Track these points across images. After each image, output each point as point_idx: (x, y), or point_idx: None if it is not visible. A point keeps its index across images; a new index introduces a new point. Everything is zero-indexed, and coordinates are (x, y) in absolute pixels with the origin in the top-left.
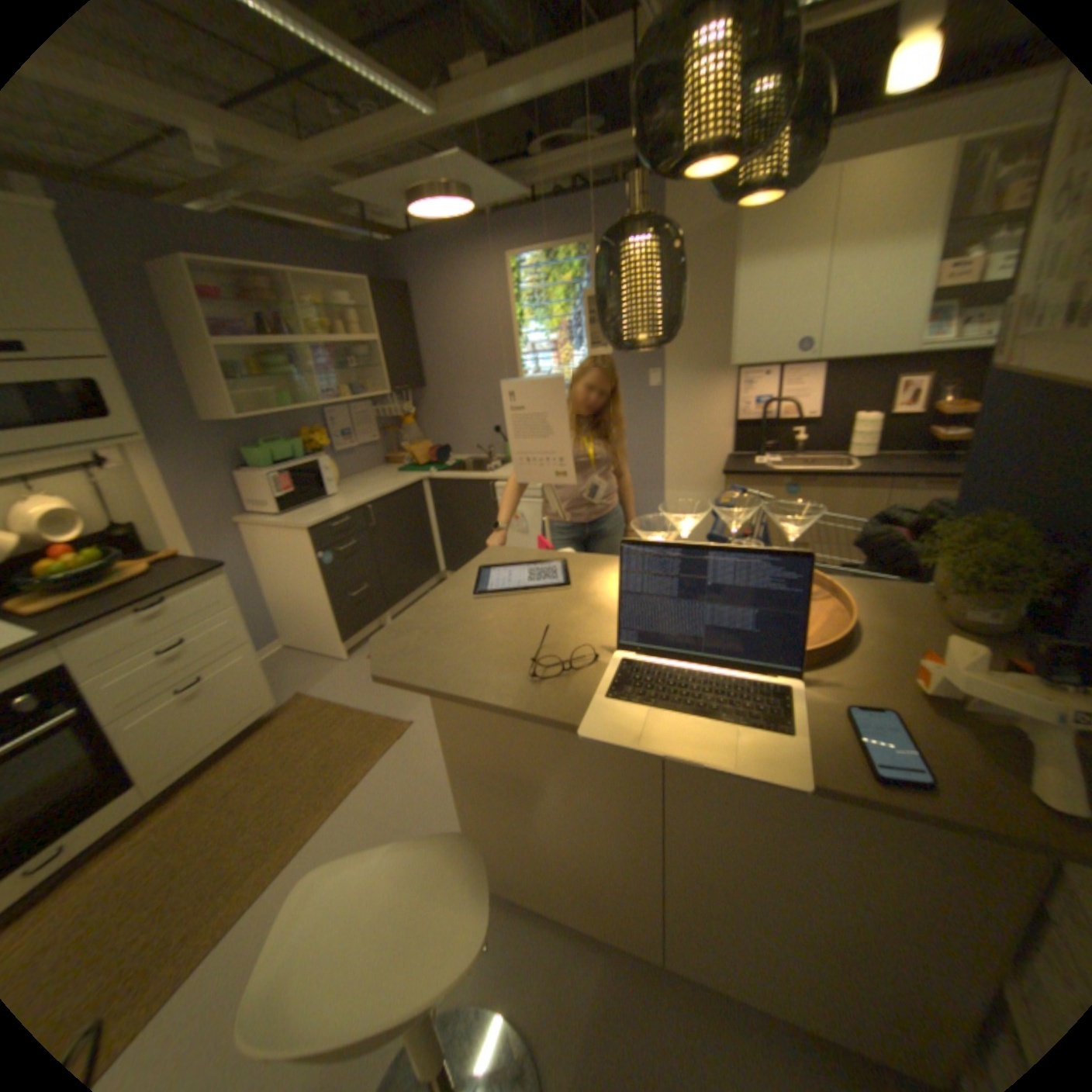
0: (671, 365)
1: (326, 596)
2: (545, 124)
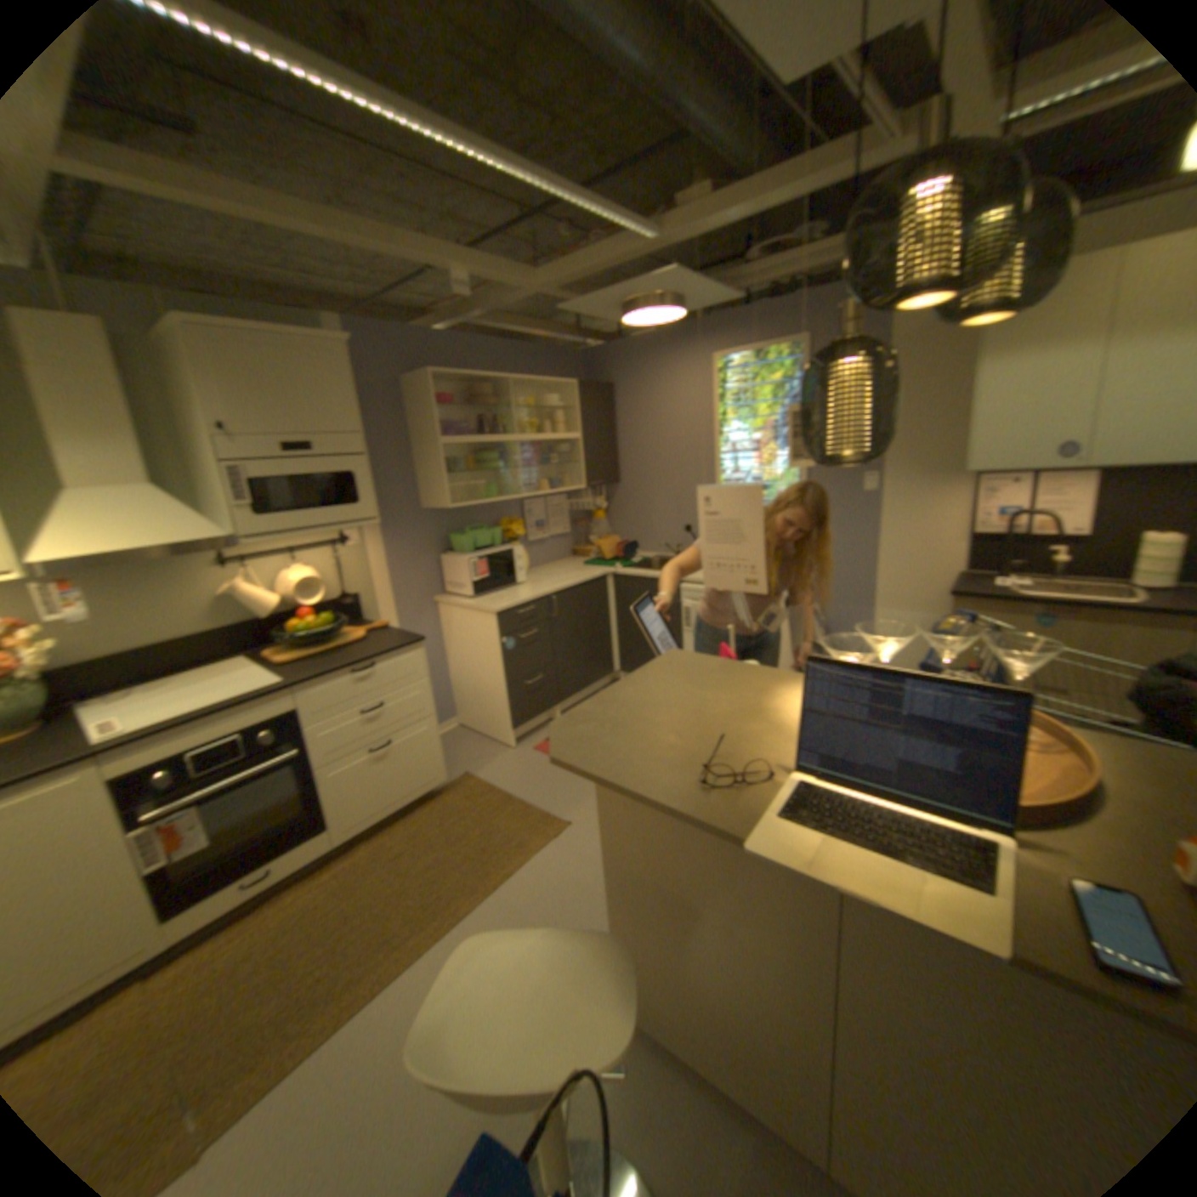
0: (889, 468)
1: (501, 682)
2: (763, 230)
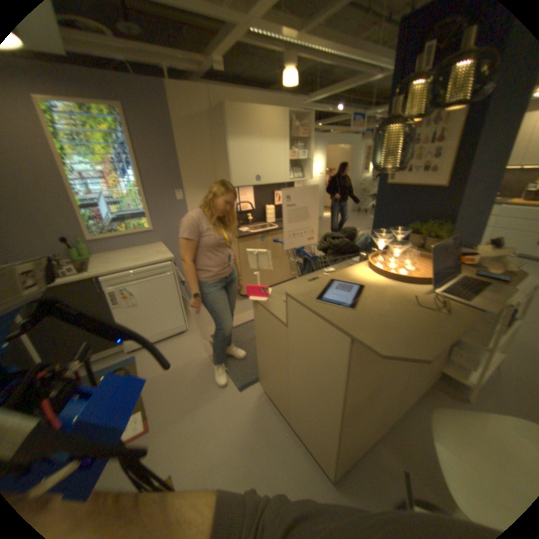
0: (187, 188)
1: None
2: None
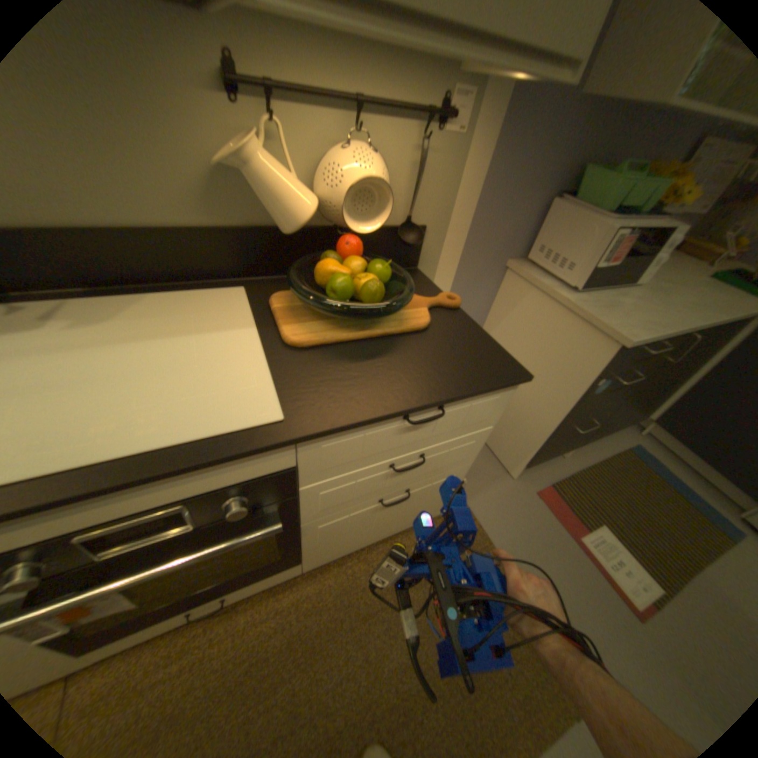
0: None
1: (557, 420)
2: None
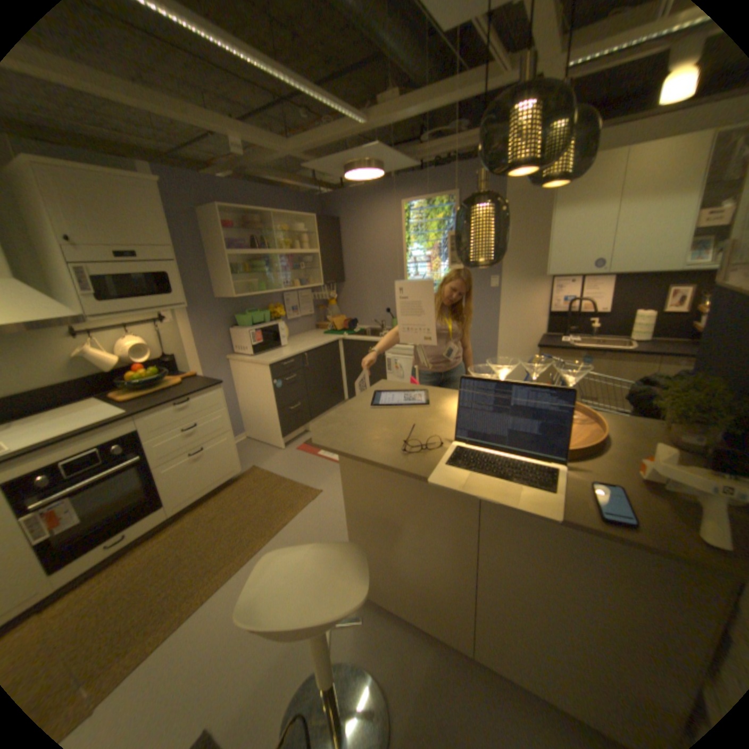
0: (506, 273)
1: (275, 408)
2: (432, 123)
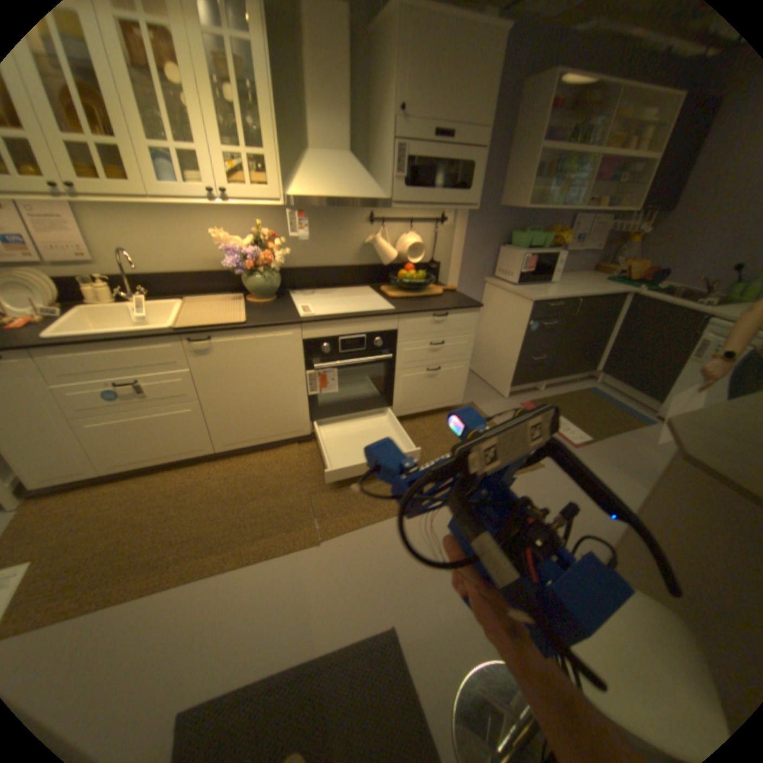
0: None
1: (518, 351)
2: None
